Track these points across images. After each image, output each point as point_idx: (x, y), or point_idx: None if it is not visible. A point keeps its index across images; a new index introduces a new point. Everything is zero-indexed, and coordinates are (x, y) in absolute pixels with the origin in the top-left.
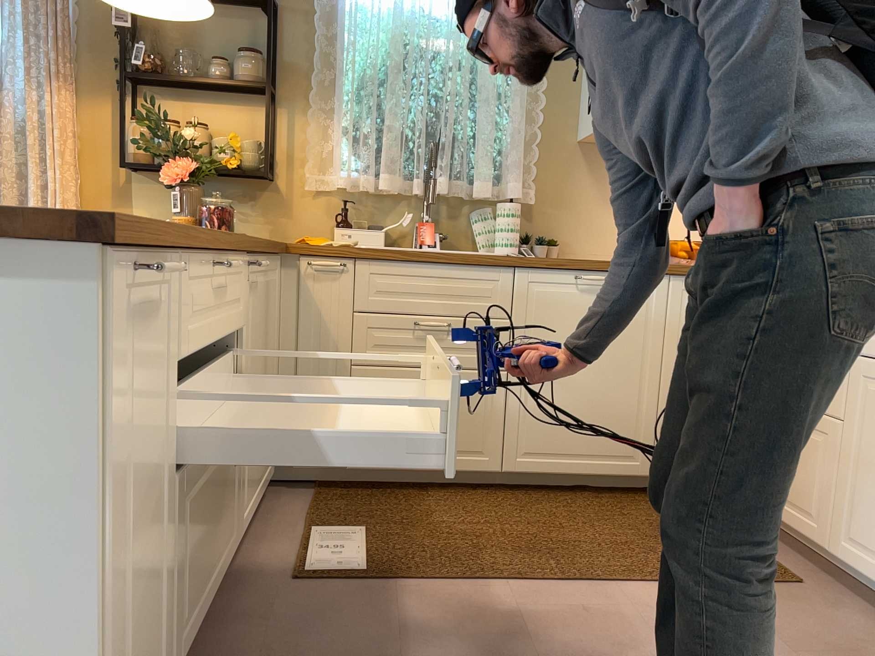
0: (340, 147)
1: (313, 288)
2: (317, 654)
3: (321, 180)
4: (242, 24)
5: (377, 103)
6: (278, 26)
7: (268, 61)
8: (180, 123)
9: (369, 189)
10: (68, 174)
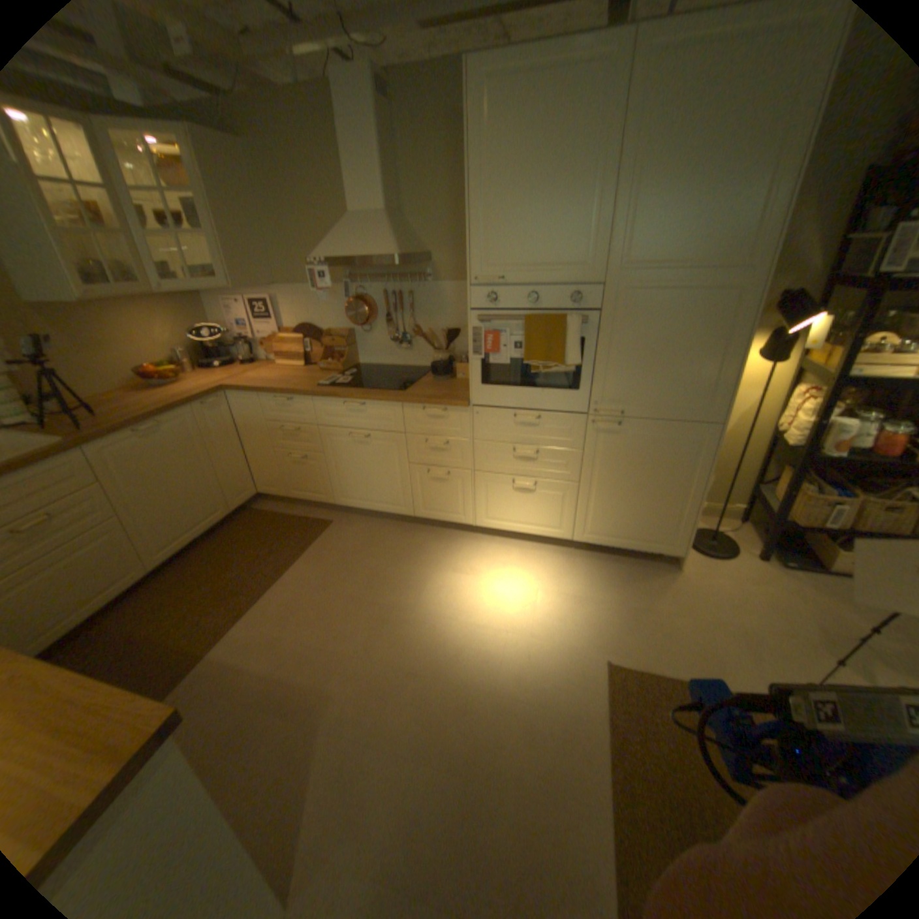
0: None
1: None
2: (203, 751)
3: None
4: None
5: None
6: None
7: None
8: None
9: None
10: None
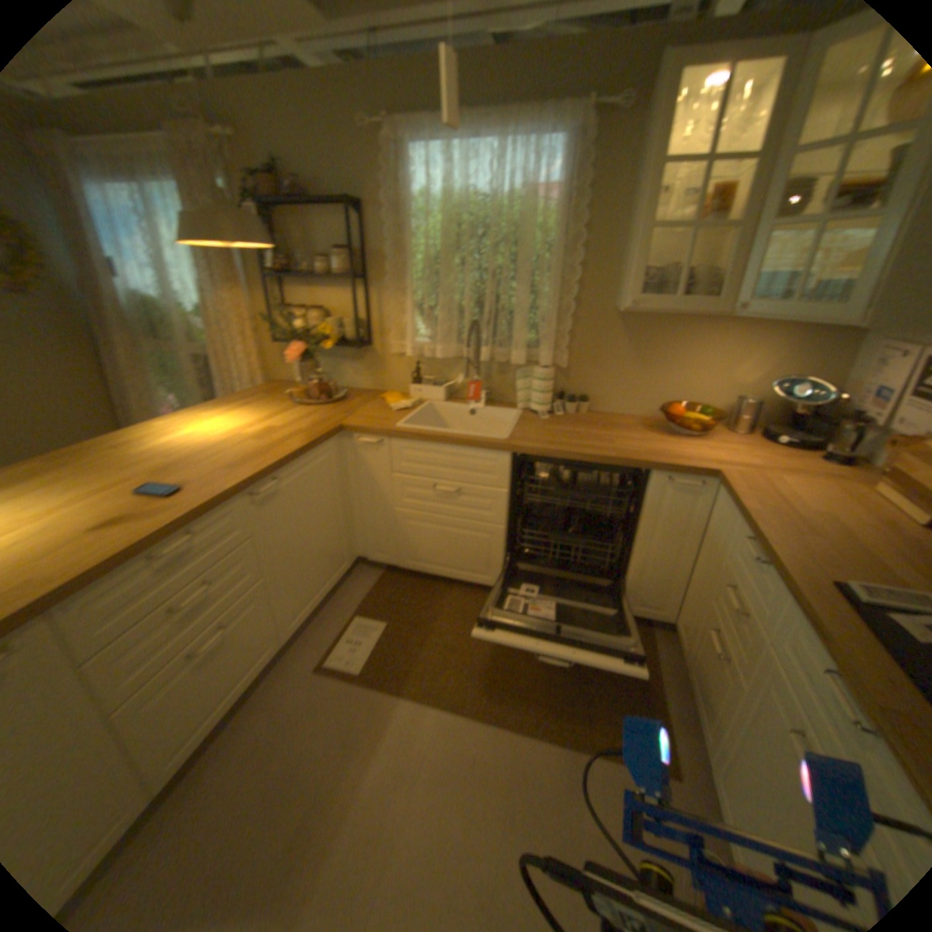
0: (410, 322)
1: (363, 456)
2: (281, 760)
3: (400, 347)
4: (334, 220)
5: (437, 282)
6: (359, 219)
7: (355, 251)
8: (306, 304)
9: (430, 357)
10: (245, 347)
